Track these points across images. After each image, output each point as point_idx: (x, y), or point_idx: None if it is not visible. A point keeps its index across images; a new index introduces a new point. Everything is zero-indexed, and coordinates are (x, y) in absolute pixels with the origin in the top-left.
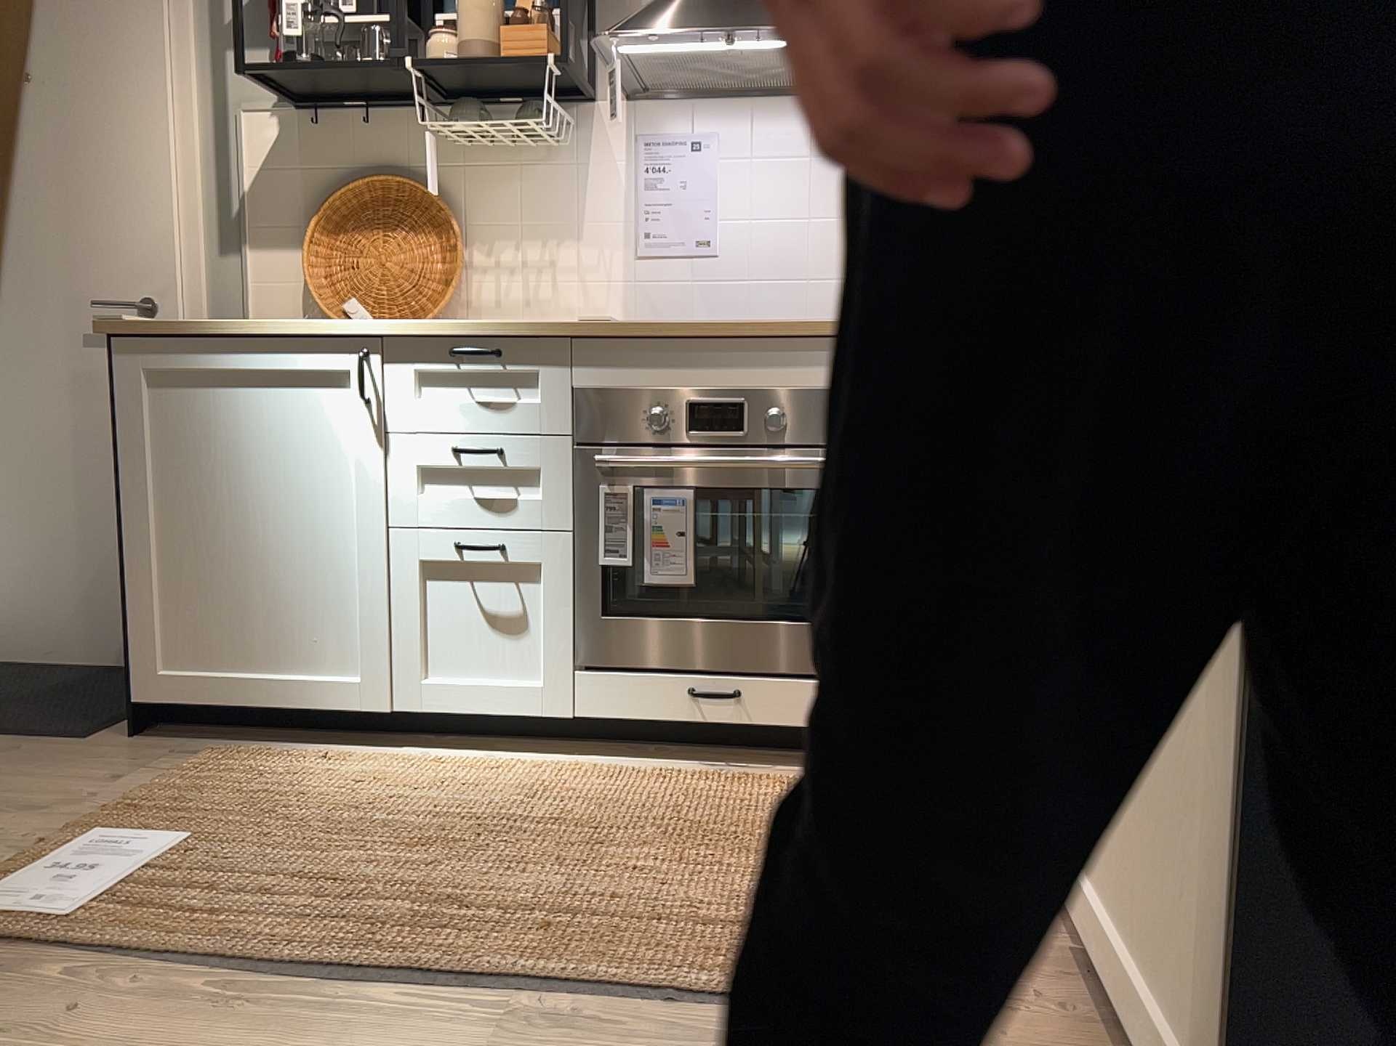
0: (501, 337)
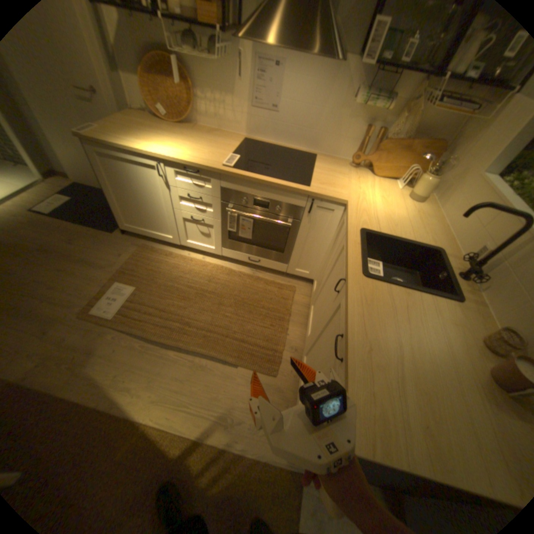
0: (199, 168)
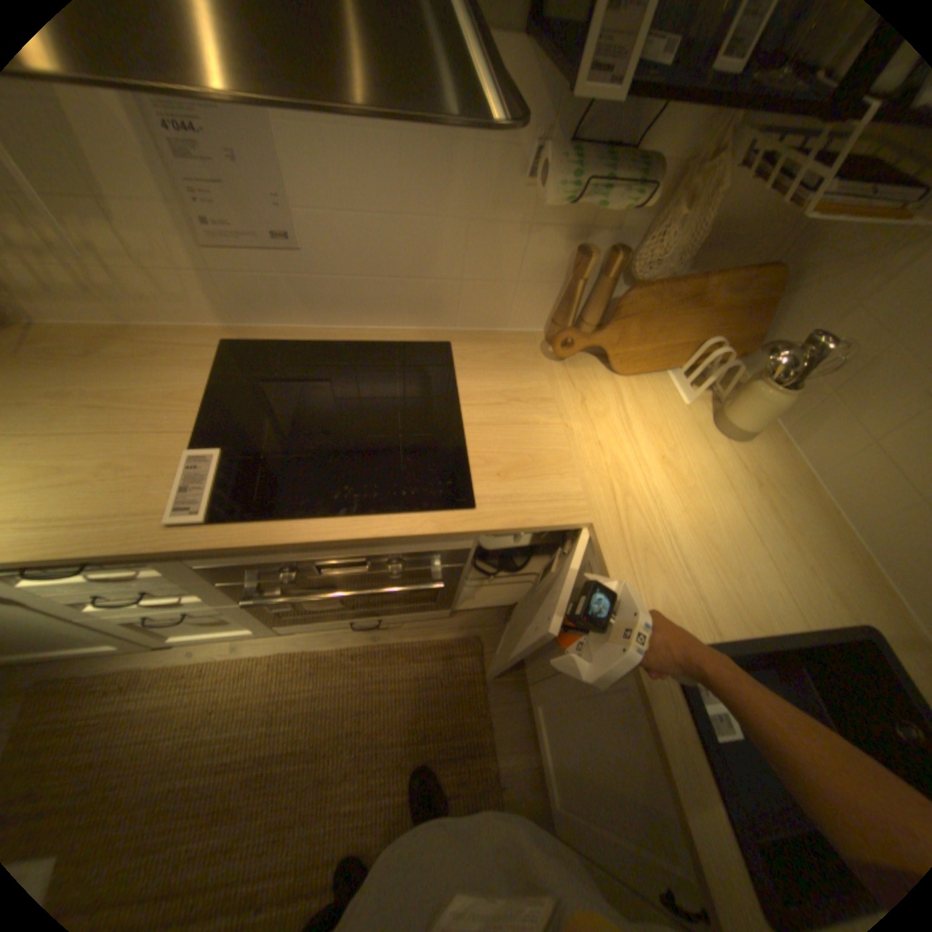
0: (78, 560)
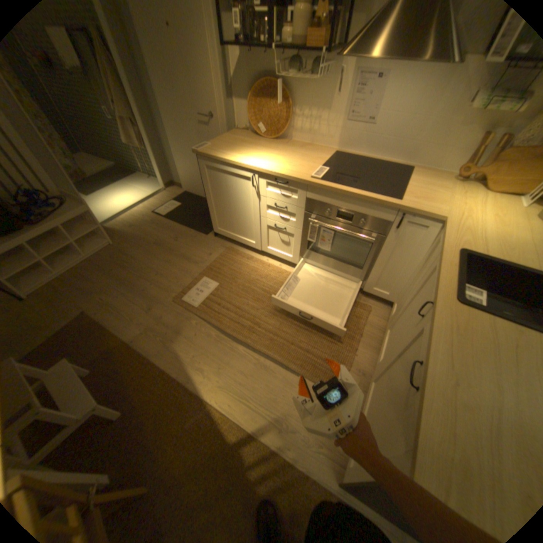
0: (288, 179)
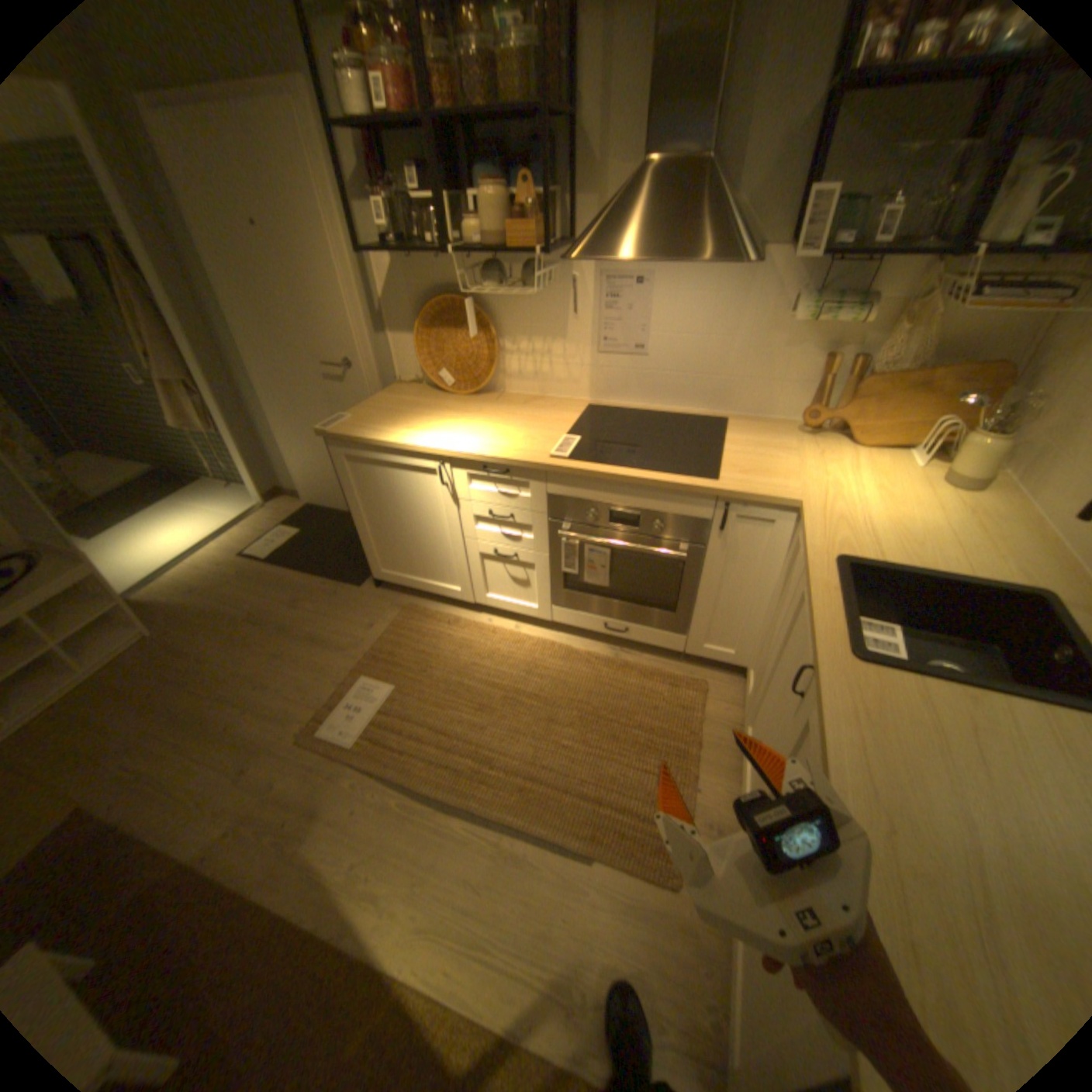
0: (508, 466)
